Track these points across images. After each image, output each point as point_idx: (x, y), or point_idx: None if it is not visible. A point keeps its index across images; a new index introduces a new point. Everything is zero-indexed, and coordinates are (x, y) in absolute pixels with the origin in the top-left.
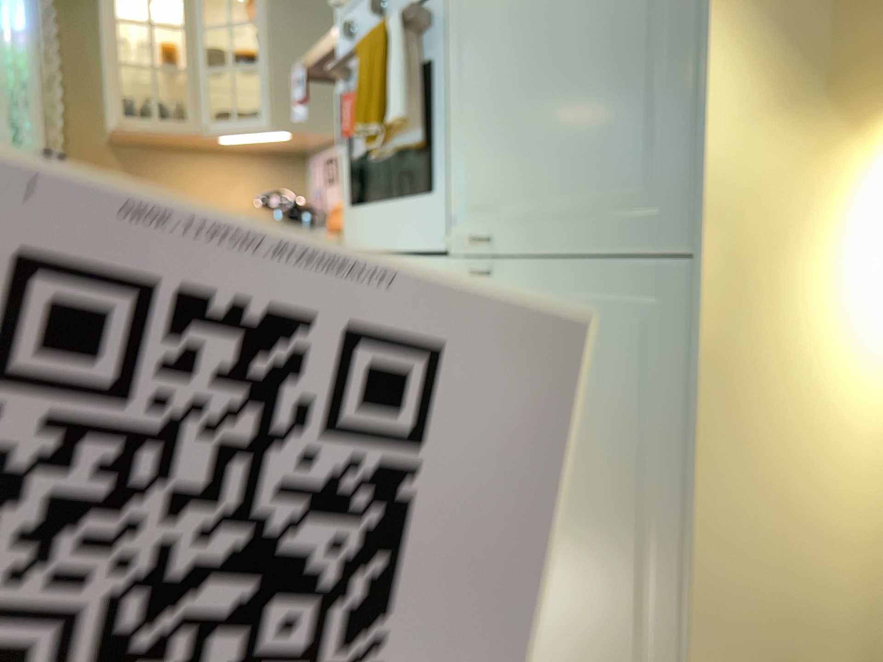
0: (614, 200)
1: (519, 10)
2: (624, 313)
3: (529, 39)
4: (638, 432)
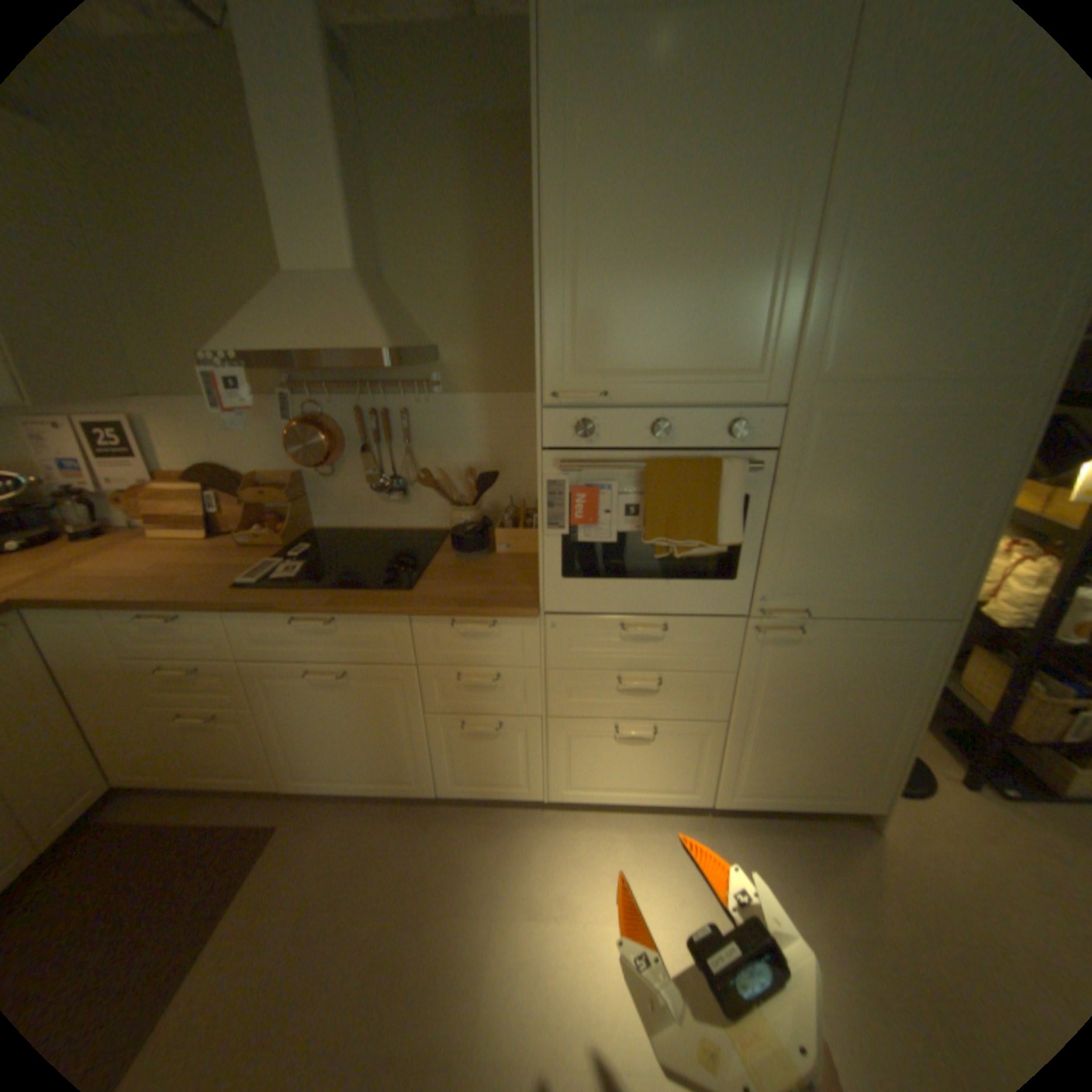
0: (910, 596)
1: (858, 492)
2: (905, 641)
3: (863, 511)
4: (900, 683)
